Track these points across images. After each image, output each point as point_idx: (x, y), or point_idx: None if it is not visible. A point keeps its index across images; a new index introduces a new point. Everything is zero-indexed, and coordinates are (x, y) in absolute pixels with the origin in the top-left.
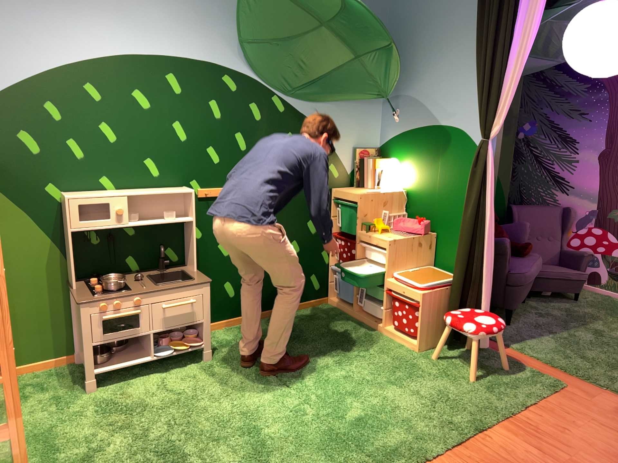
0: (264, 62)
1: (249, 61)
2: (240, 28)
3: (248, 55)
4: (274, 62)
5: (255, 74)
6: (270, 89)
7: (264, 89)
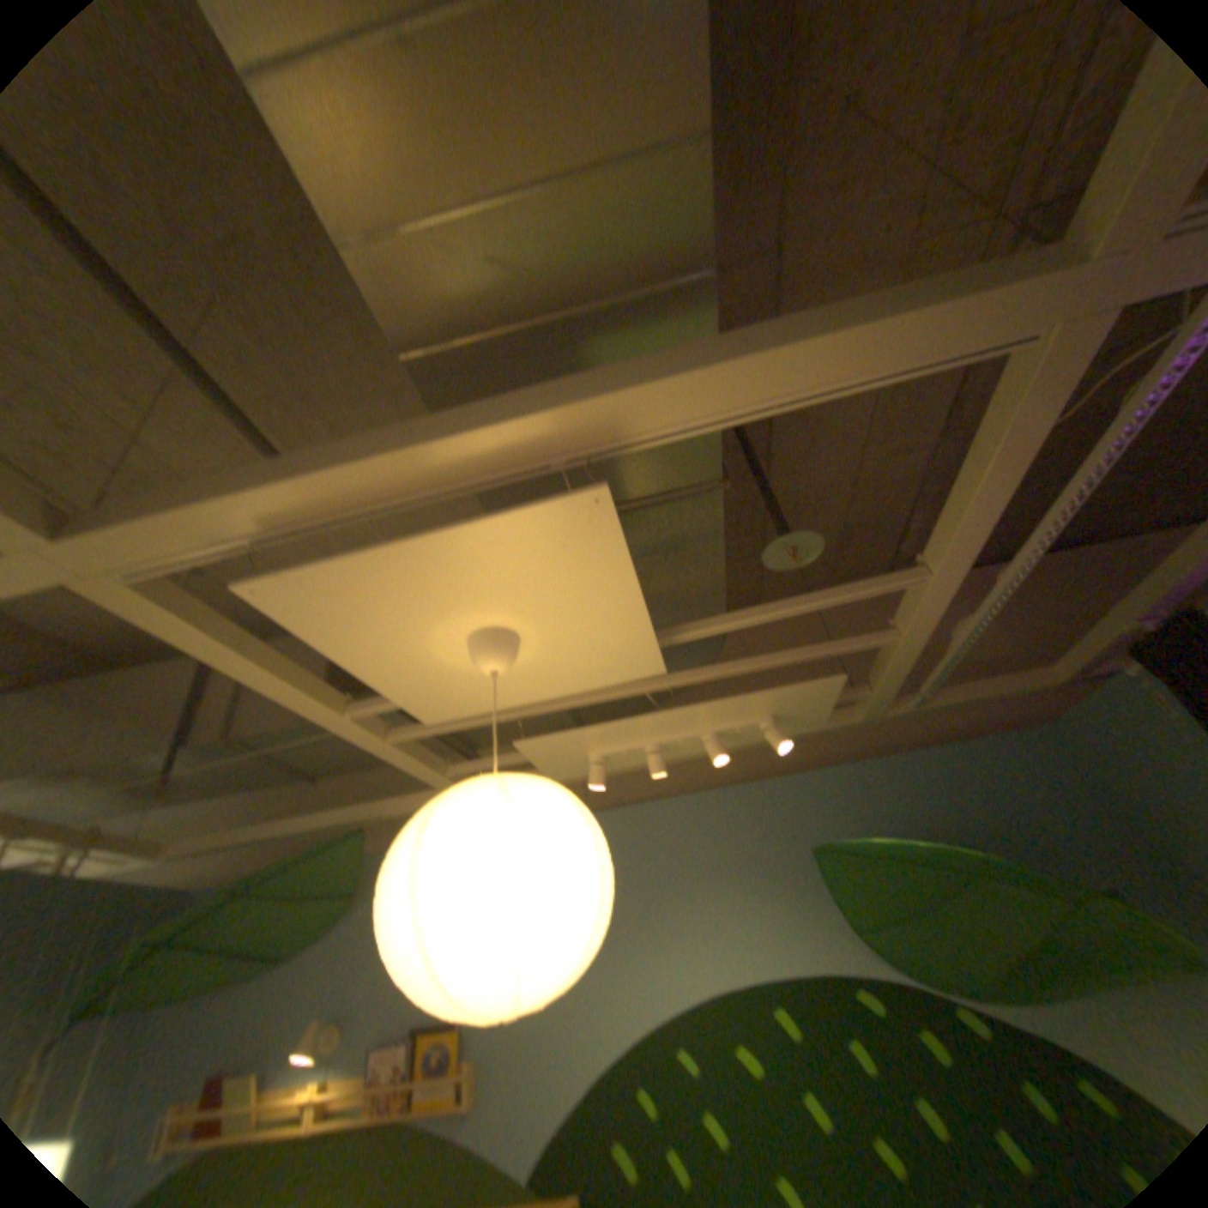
0: (911, 954)
1: (886, 959)
2: (848, 918)
3: (881, 950)
4: (929, 951)
5: (907, 978)
6: (945, 999)
7: (936, 1000)
